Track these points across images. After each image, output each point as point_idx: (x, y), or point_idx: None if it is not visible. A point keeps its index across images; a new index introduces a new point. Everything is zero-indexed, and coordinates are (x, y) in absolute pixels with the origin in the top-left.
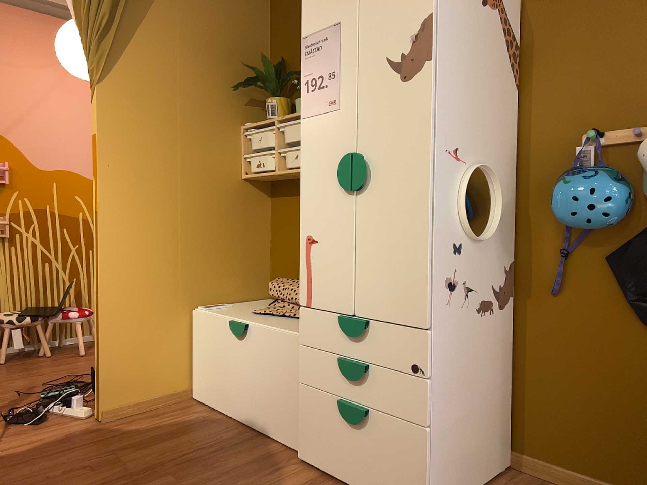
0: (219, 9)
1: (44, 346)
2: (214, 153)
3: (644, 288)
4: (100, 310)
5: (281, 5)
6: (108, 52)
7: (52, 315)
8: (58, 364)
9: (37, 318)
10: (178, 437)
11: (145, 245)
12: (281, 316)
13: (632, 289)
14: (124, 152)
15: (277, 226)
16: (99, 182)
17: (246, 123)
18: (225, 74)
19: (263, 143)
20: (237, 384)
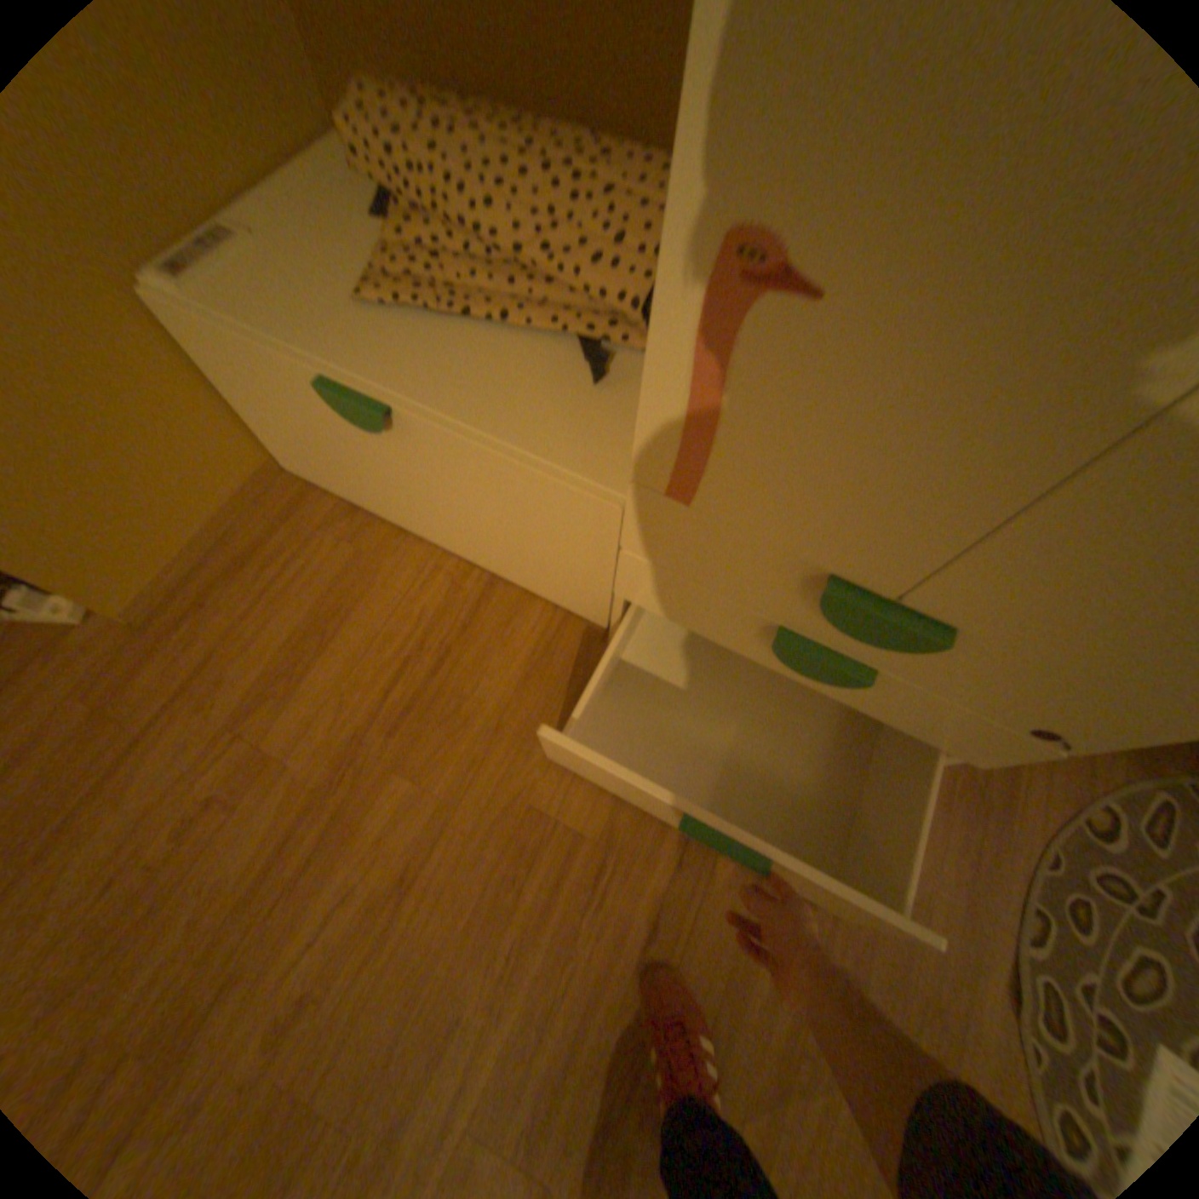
0: None
1: None
2: None
3: None
4: None
5: None
6: None
7: None
8: None
9: None
10: (336, 631)
11: None
12: (462, 314)
13: None
14: None
15: None
16: None
17: None
18: None
19: None
20: (403, 496)
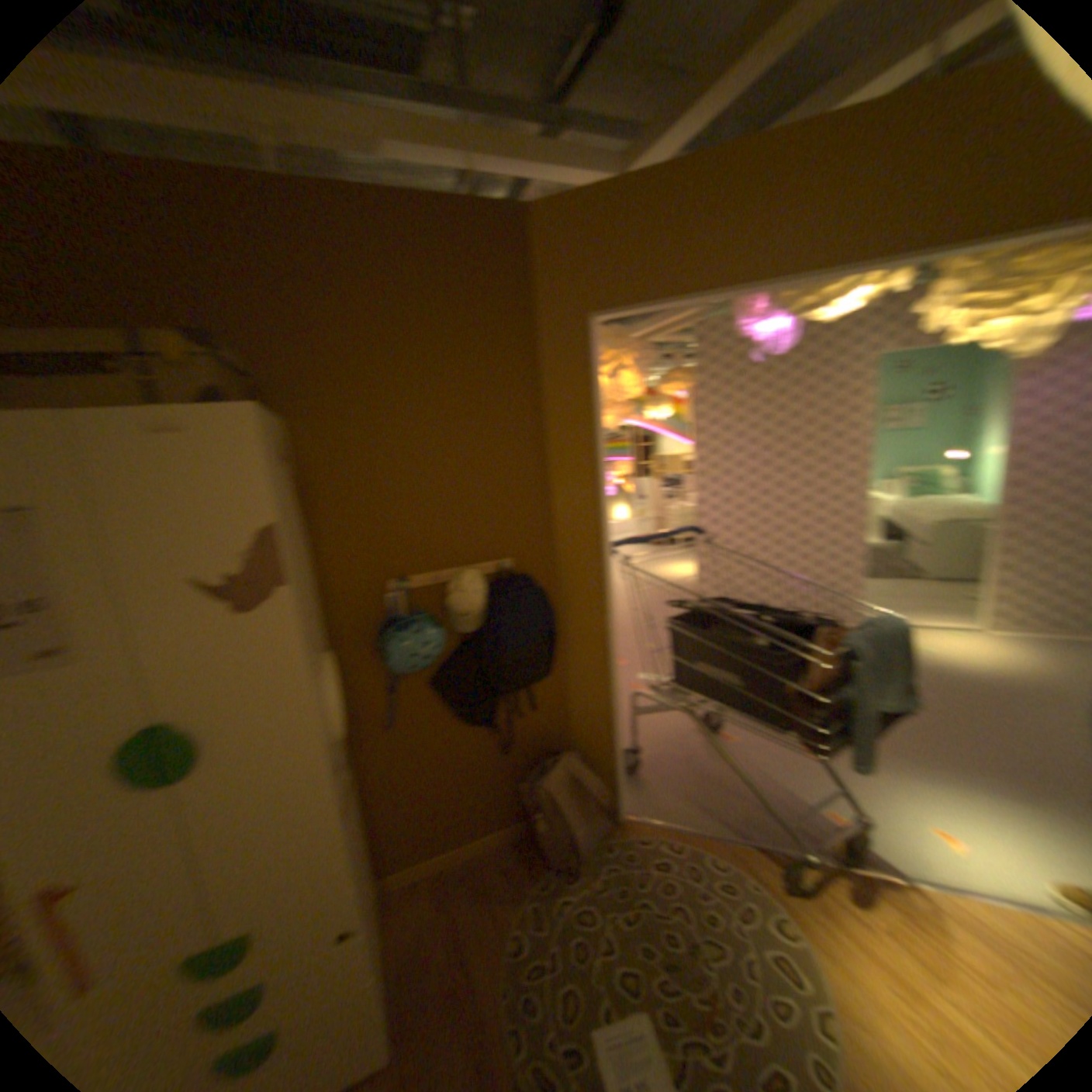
0: None
1: None
2: None
3: (458, 700)
4: None
5: None
6: None
7: None
8: None
9: None
10: None
11: None
12: None
13: (450, 703)
14: None
15: None
16: None
17: None
18: None
19: None
20: None
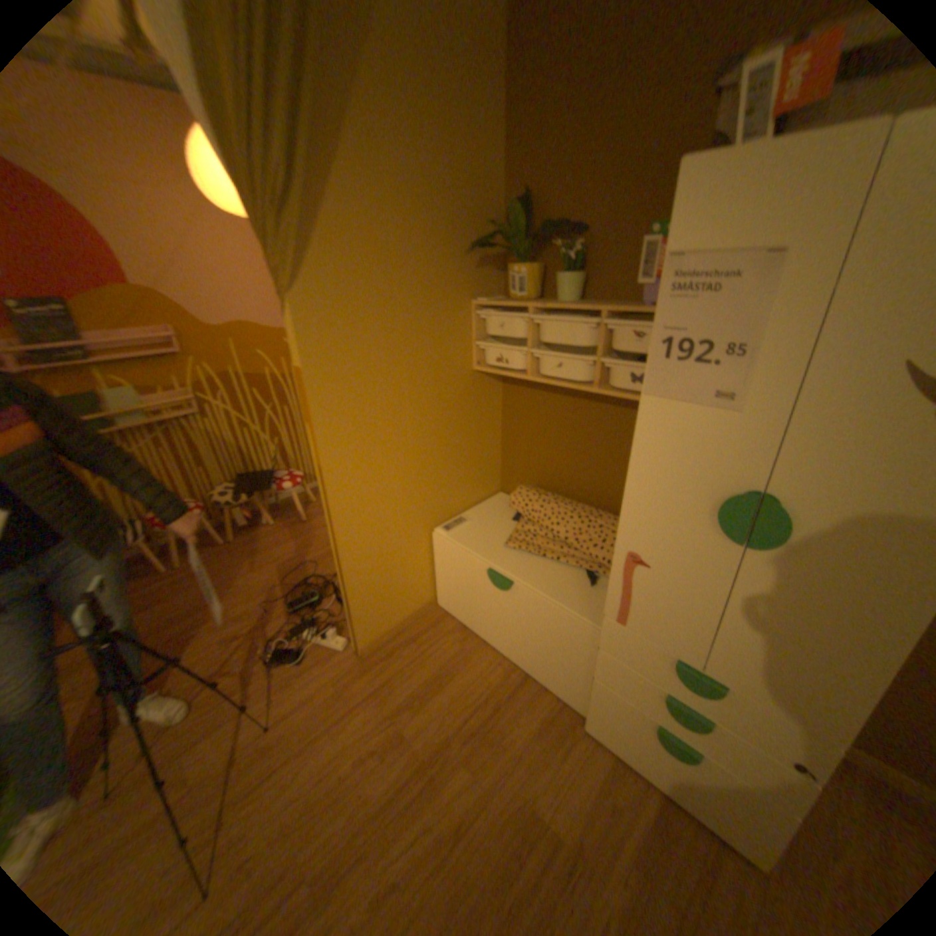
0: (436, 107)
1: (264, 516)
2: (442, 348)
3: None
4: (342, 567)
5: (526, 86)
6: (289, 233)
7: (264, 488)
8: (284, 540)
9: (250, 495)
10: (447, 684)
11: (378, 485)
12: (542, 556)
13: None
14: (338, 383)
15: (512, 419)
16: (314, 431)
17: (475, 293)
18: (449, 226)
19: (506, 333)
20: (496, 623)
